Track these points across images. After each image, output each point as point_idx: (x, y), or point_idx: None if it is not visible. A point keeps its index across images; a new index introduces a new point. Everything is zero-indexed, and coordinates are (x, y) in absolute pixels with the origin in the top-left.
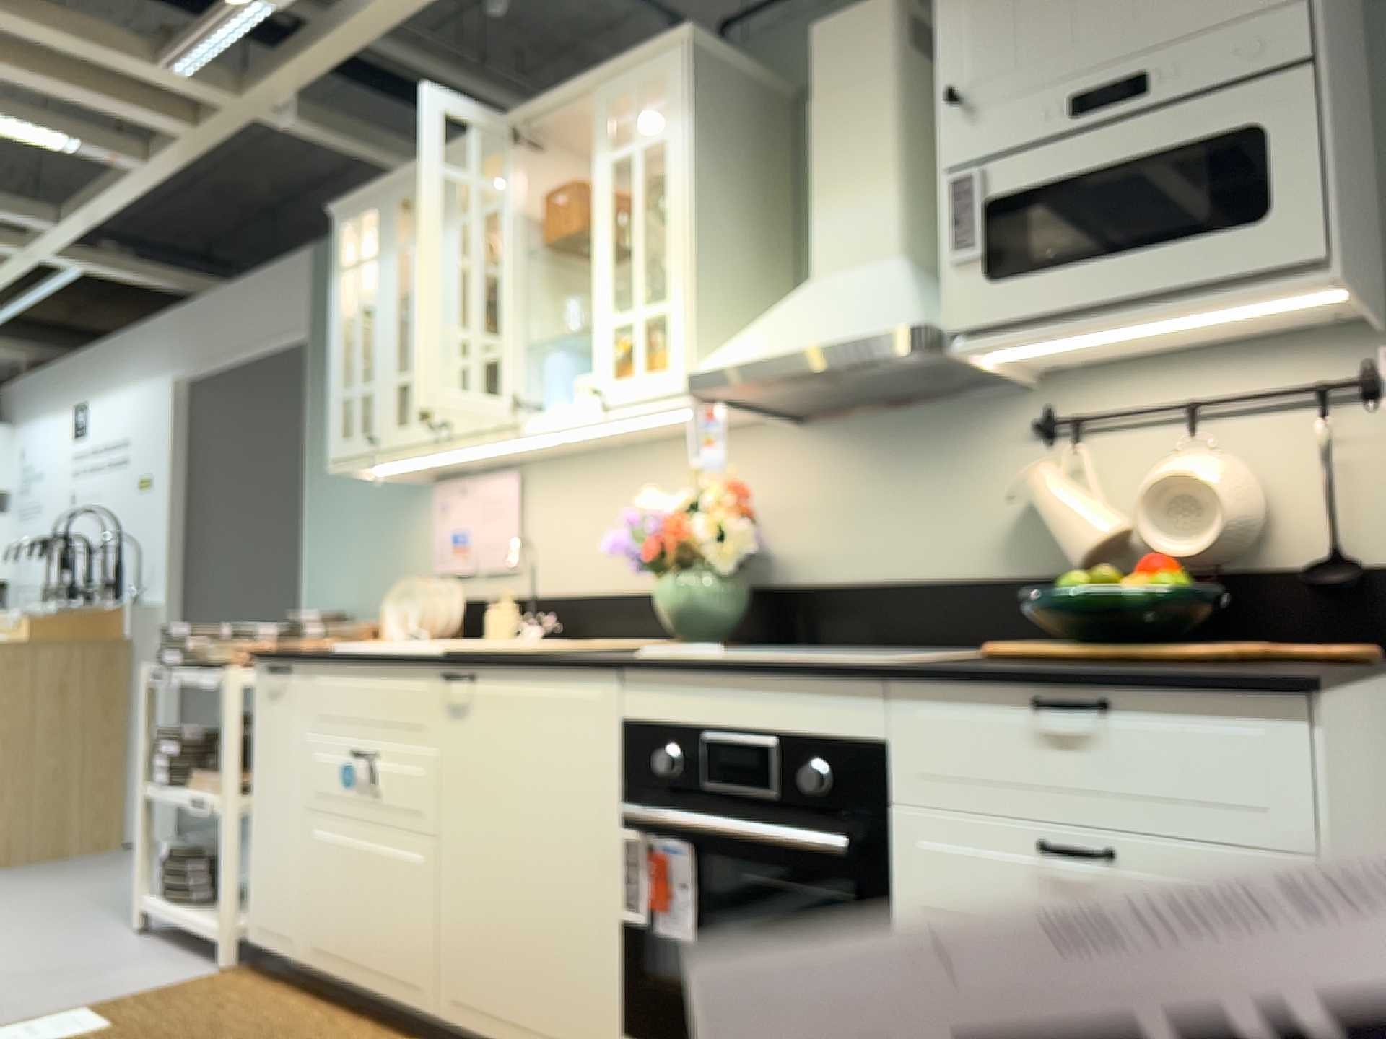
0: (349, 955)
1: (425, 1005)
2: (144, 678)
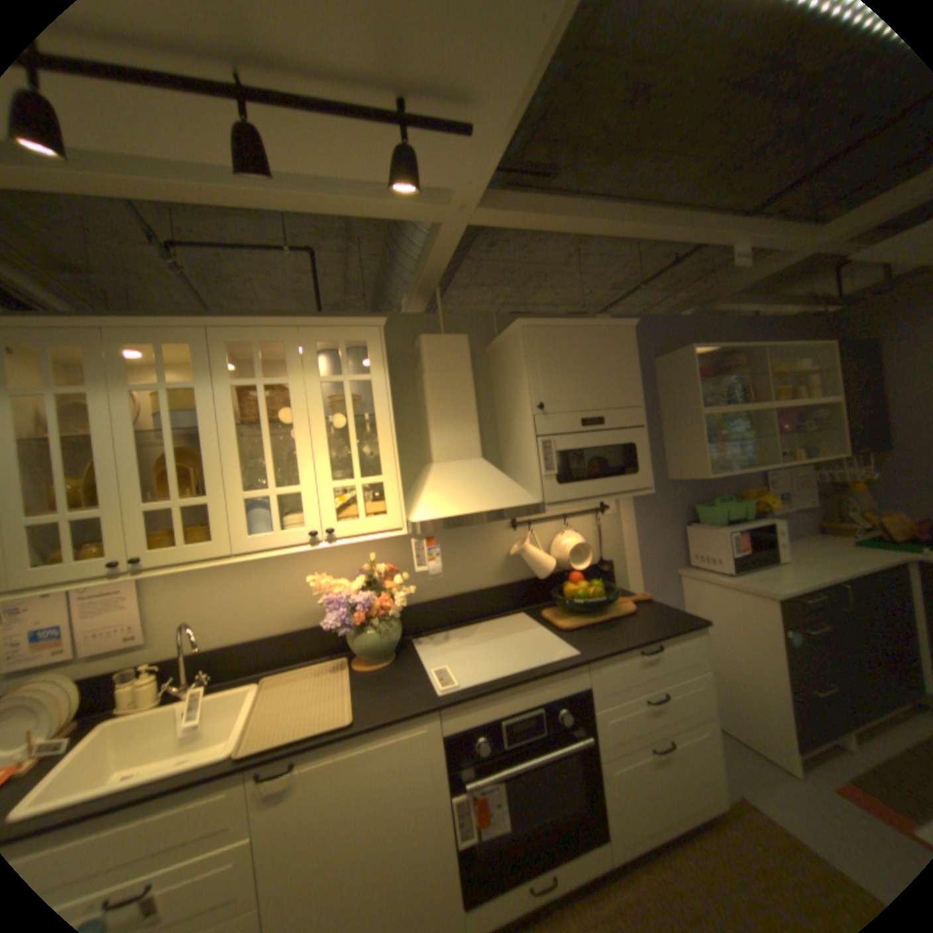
0: None
1: None
2: None
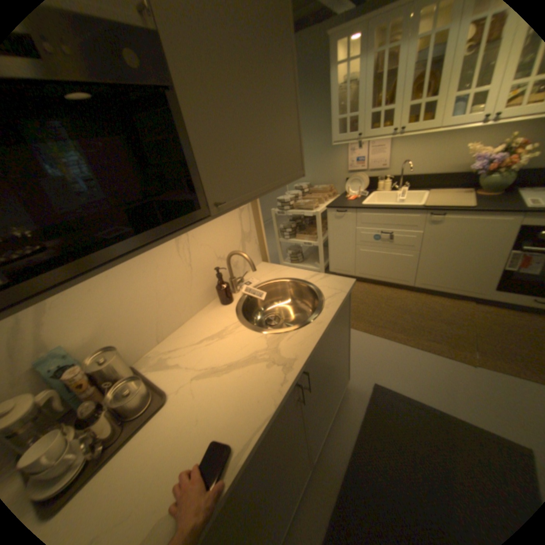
0: (379, 274)
1: (411, 284)
2: (274, 213)
